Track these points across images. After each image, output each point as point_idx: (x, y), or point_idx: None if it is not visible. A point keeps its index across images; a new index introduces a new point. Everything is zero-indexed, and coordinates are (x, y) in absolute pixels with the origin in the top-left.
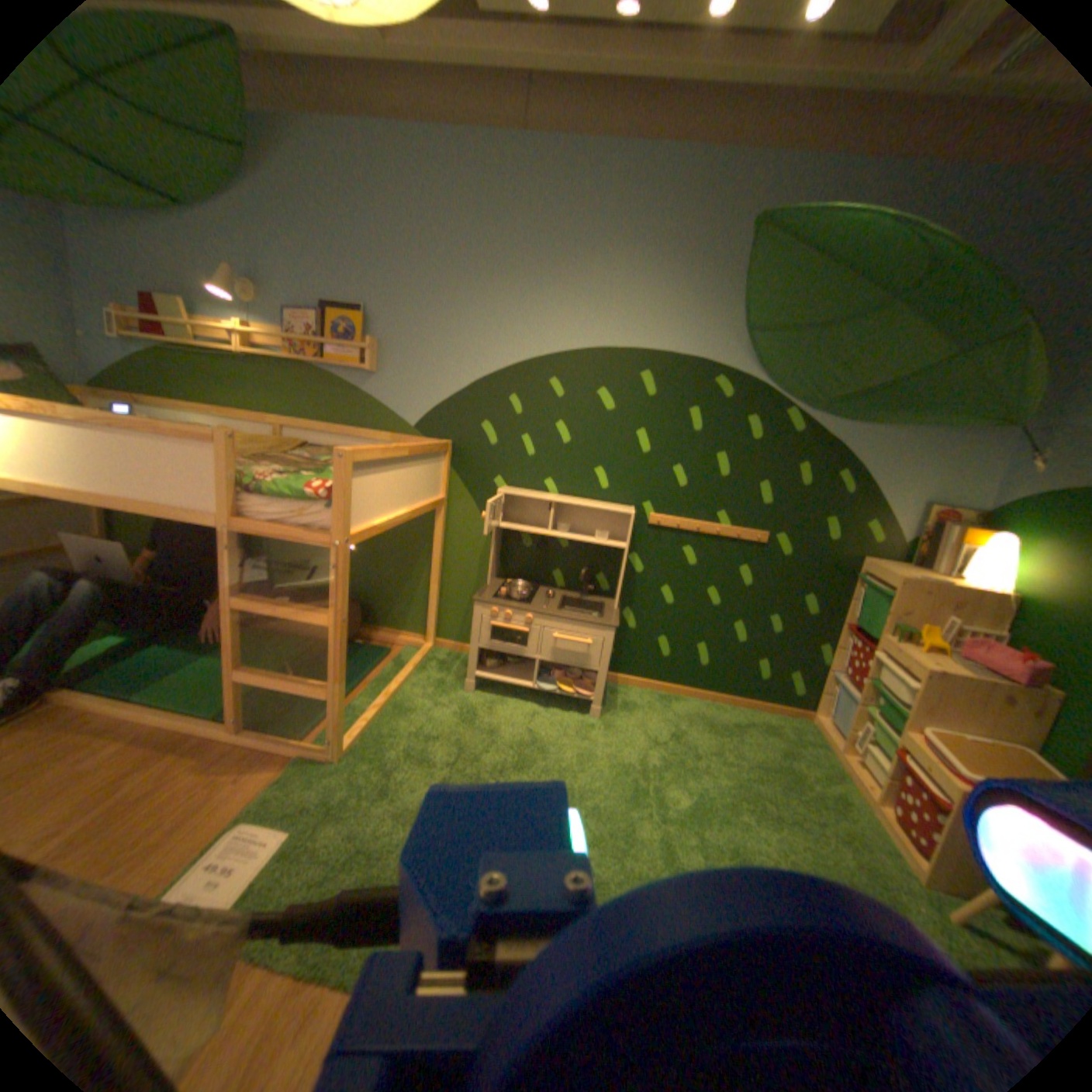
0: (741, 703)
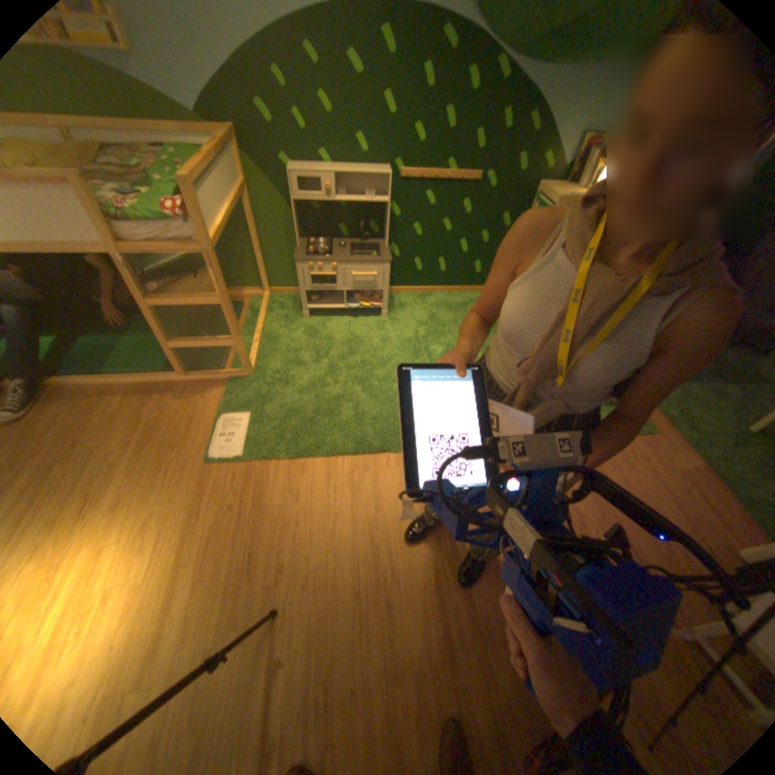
0: (465, 292)
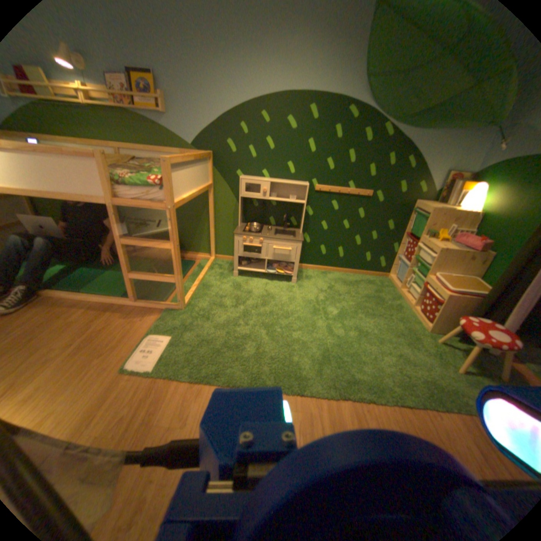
0: (357, 272)
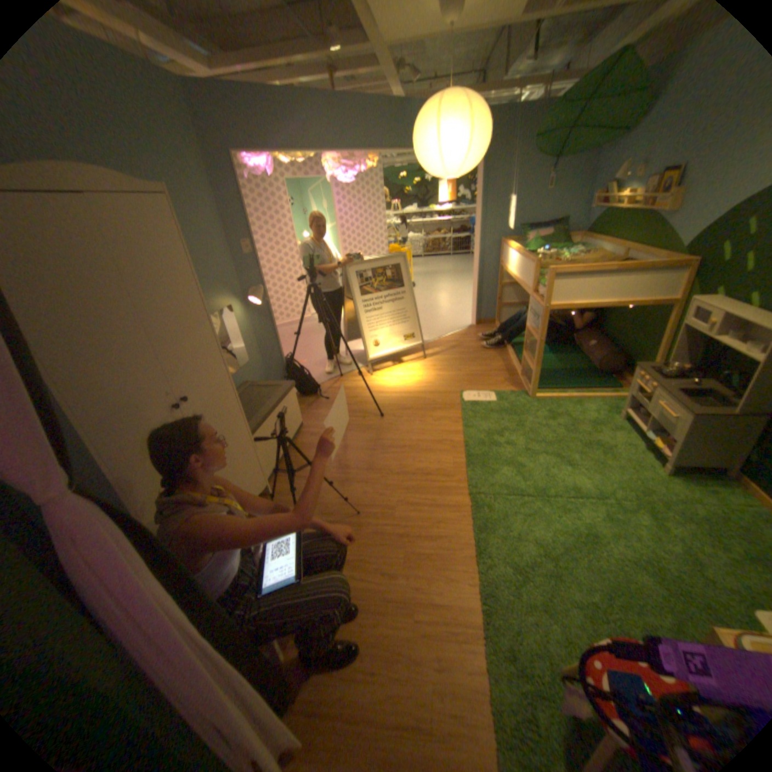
0: None
